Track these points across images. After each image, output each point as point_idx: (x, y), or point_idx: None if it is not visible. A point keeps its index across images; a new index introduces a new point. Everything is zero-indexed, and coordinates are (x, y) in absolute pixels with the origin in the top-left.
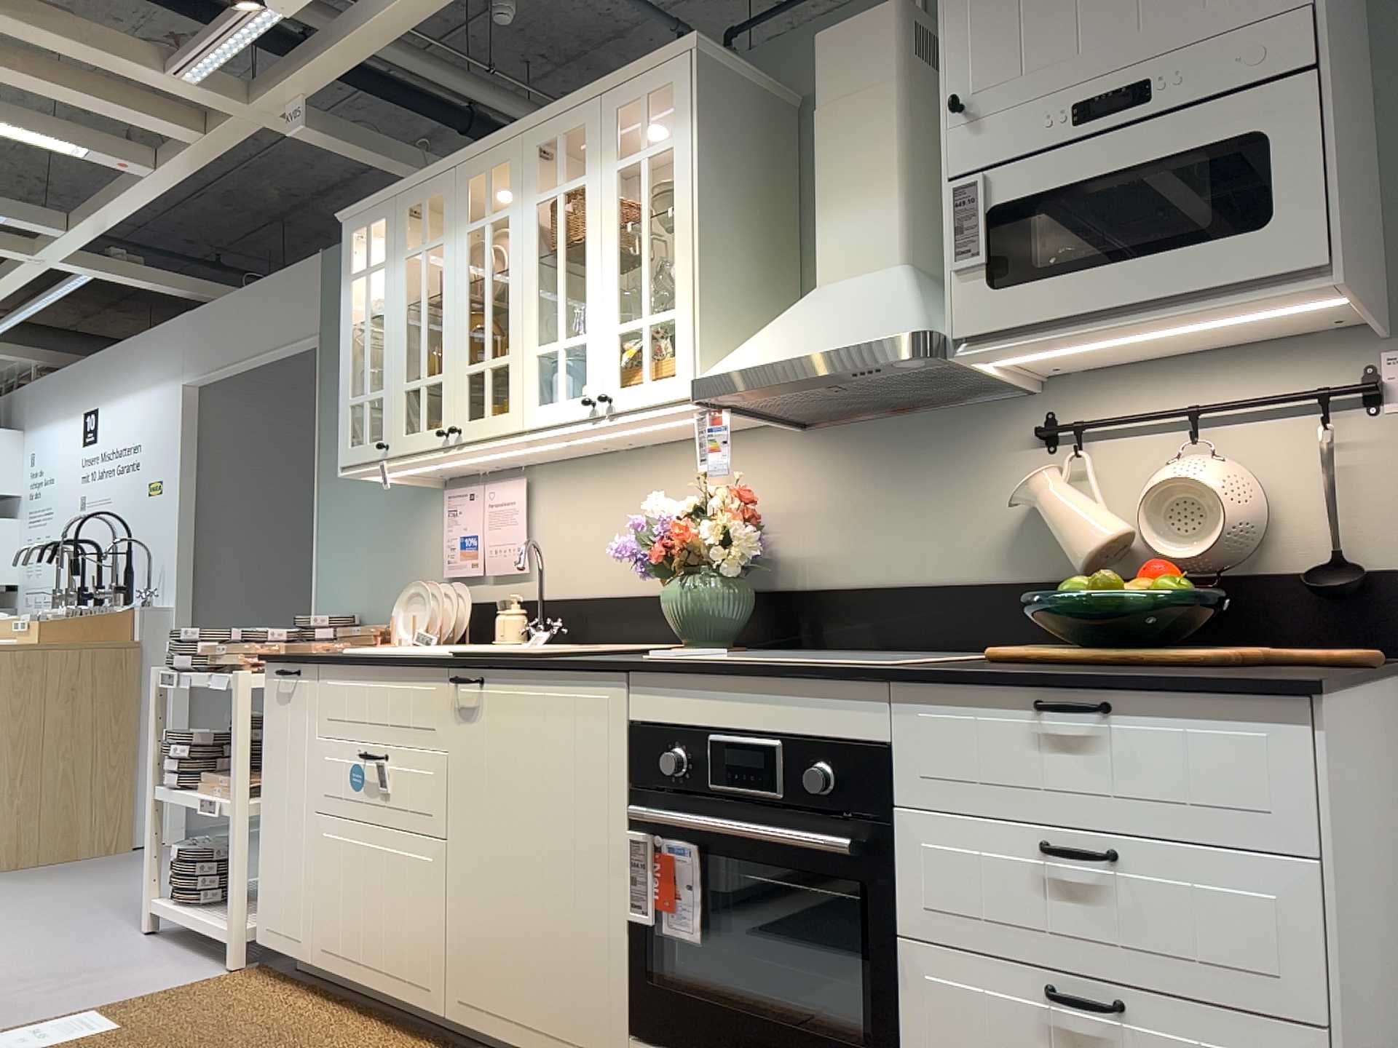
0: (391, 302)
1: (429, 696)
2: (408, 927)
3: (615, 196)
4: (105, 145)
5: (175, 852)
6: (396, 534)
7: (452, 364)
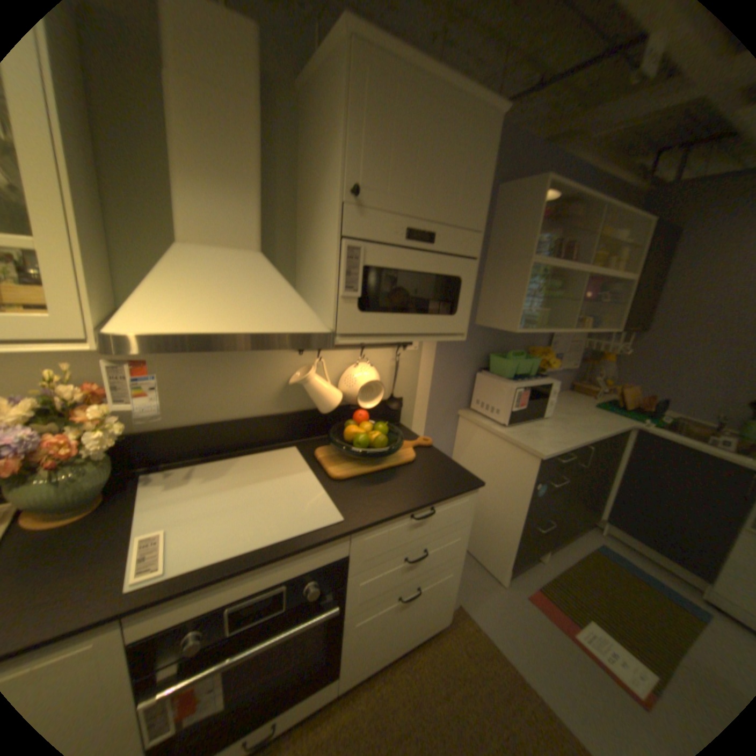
0: None
1: None
2: None
3: None
4: None
5: None
6: None
7: None
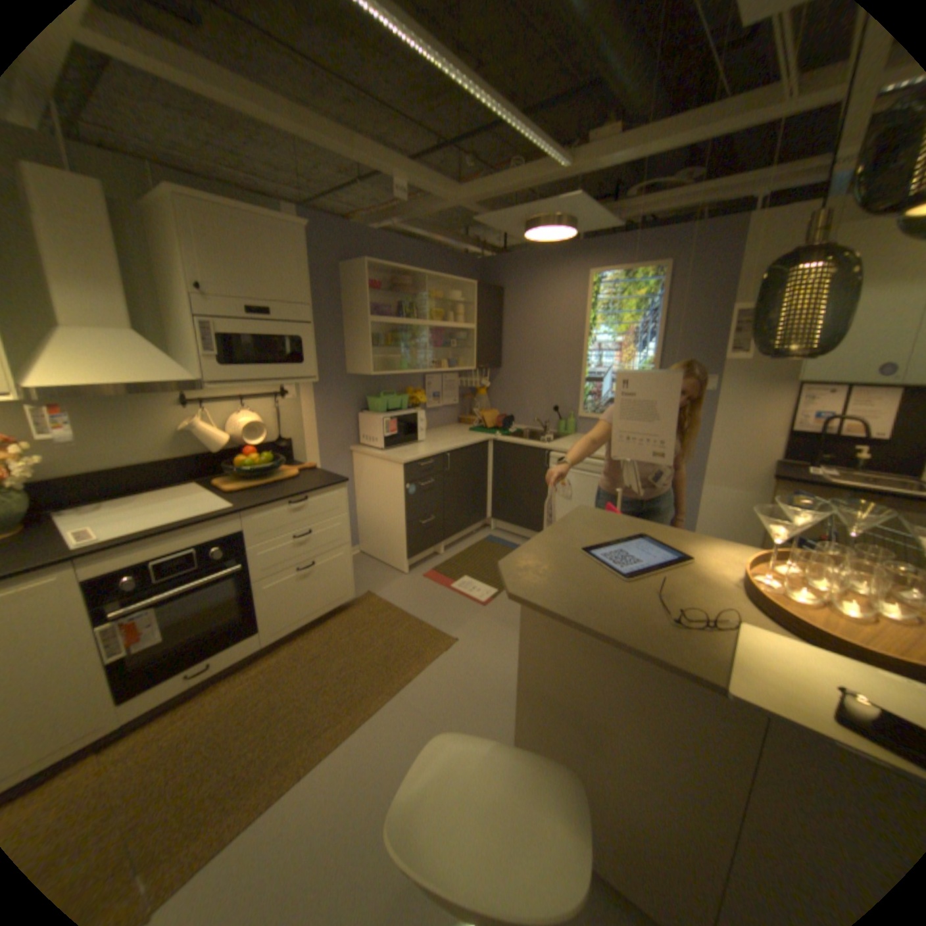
0: None
1: None
2: None
3: None
4: None
5: None
6: None
7: None
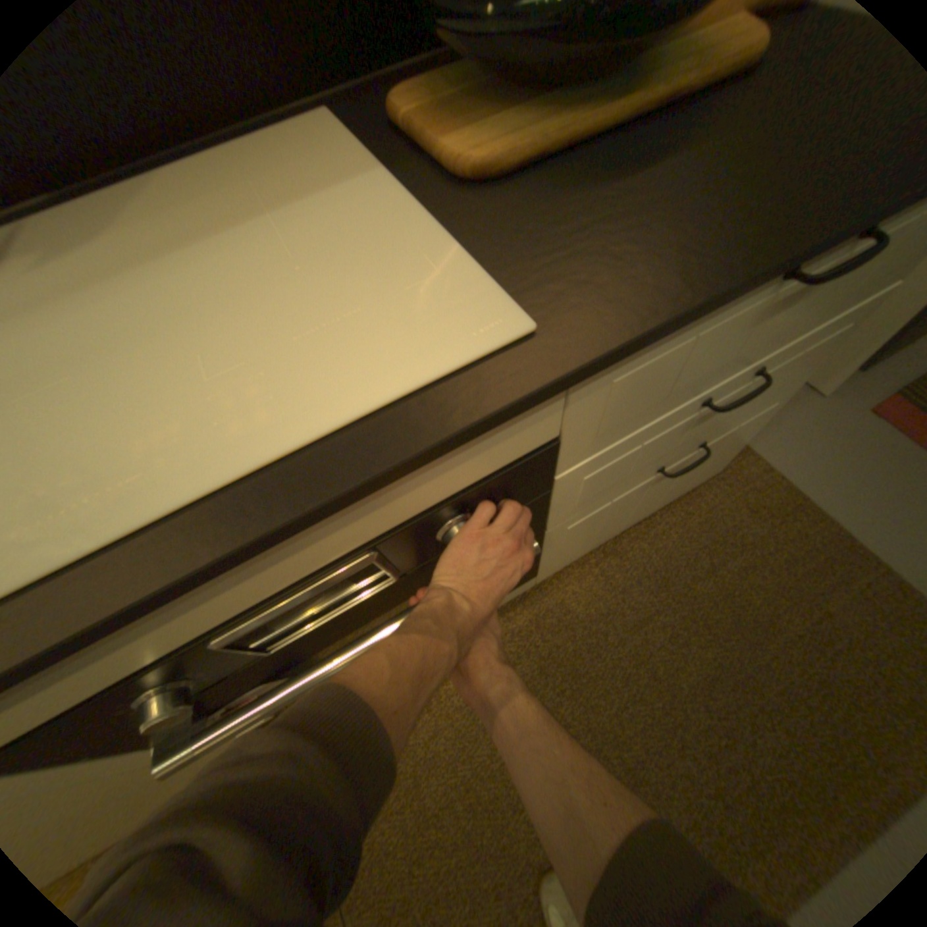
0: None
1: None
2: None
3: None
4: None
5: None
6: None
7: None
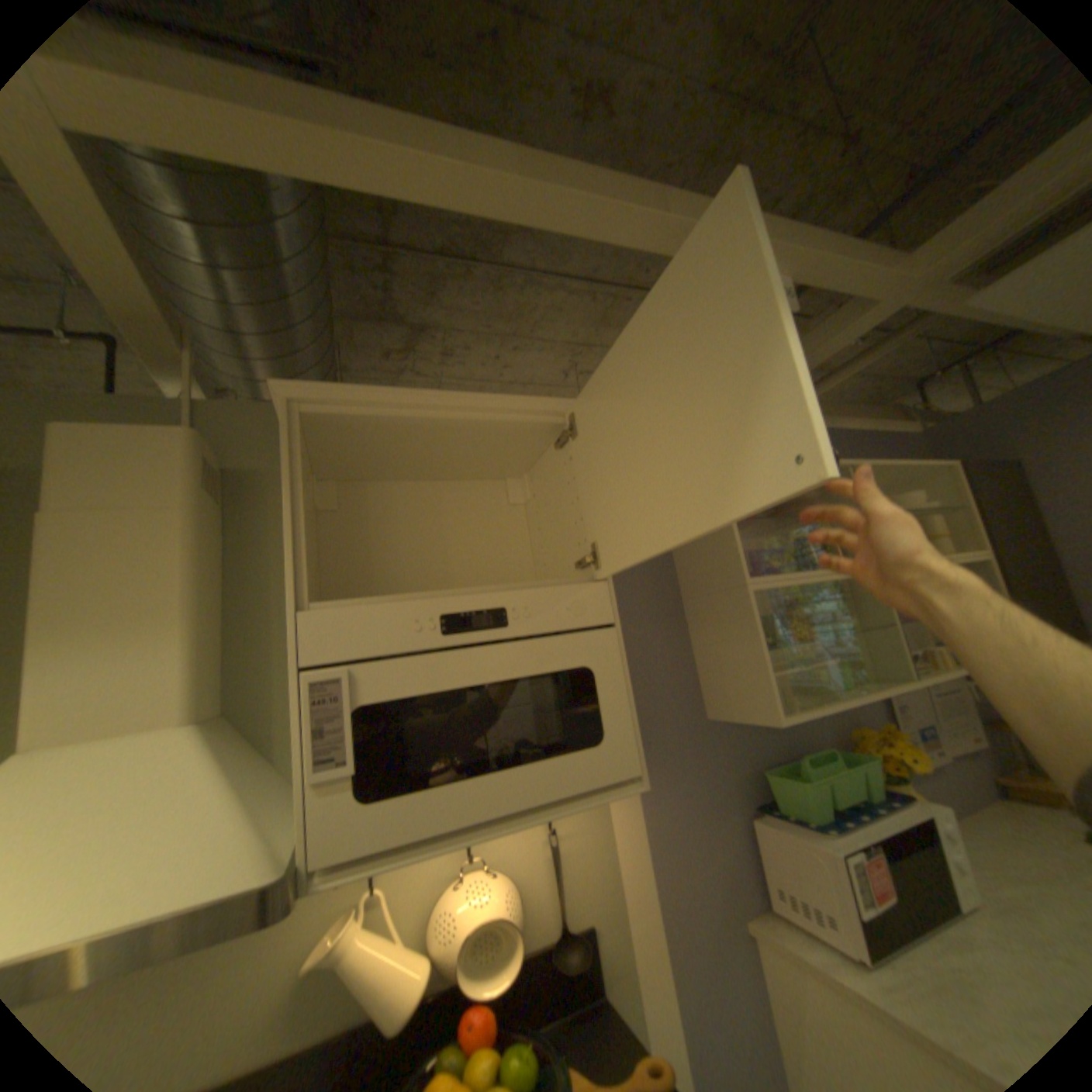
0: None
1: None
2: None
3: None
4: None
5: None
6: None
7: None
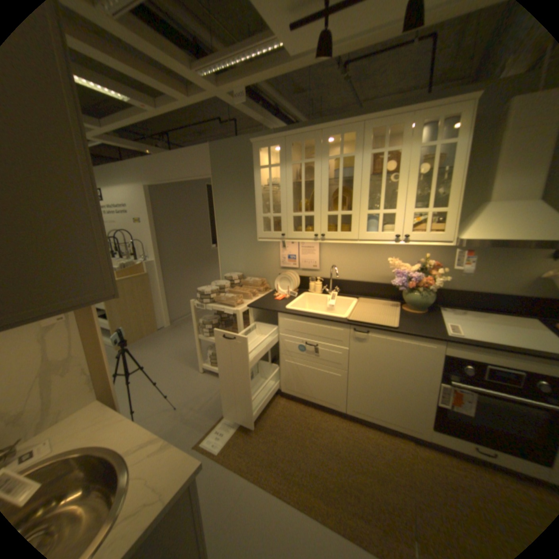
0: (283, 181)
1: (340, 332)
2: (329, 391)
3: (419, 158)
4: (133, 95)
5: (209, 354)
6: (256, 250)
7: (320, 211)
